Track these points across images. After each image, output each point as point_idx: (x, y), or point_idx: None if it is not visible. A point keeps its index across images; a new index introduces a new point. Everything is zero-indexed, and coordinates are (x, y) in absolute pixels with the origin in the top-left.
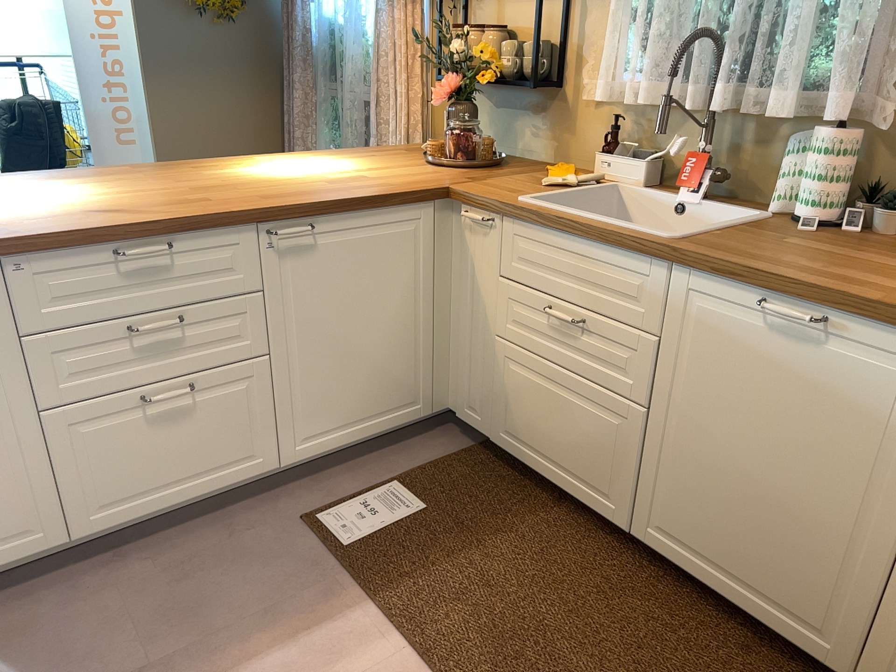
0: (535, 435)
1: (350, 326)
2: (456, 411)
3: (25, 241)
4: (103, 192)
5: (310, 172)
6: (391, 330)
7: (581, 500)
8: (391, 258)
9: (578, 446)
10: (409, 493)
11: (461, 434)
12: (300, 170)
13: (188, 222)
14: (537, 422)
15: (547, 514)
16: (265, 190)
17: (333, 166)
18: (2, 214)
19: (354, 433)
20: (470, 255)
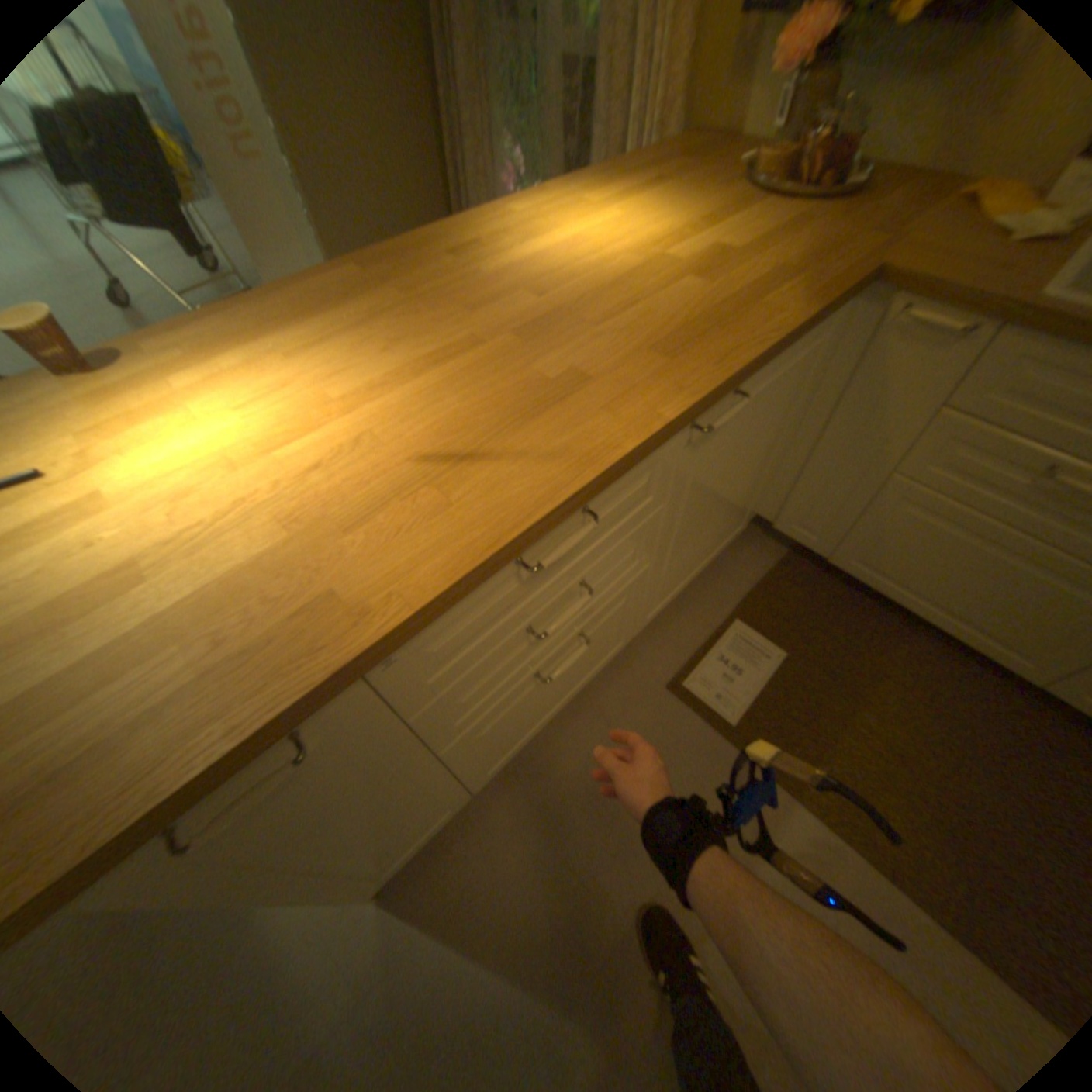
0: (920, 579)
1: (724, 490)
2: (770, 520)
3: (394, 630)
4: (381, 368)
5: (633, 244)
6: (752, 473)
7: (970, 645)
8: (787, 392)
9: (1001, 607)
10: (759, 635)
11: (766, 537)
12: (613, 240)
13: (616, 466)
14: (931, 569)
15: (911, 647)
16: (633, 319)
17: (642, 218)
18: (273, 502)
19: (691, 579)
20: (885, 368)
